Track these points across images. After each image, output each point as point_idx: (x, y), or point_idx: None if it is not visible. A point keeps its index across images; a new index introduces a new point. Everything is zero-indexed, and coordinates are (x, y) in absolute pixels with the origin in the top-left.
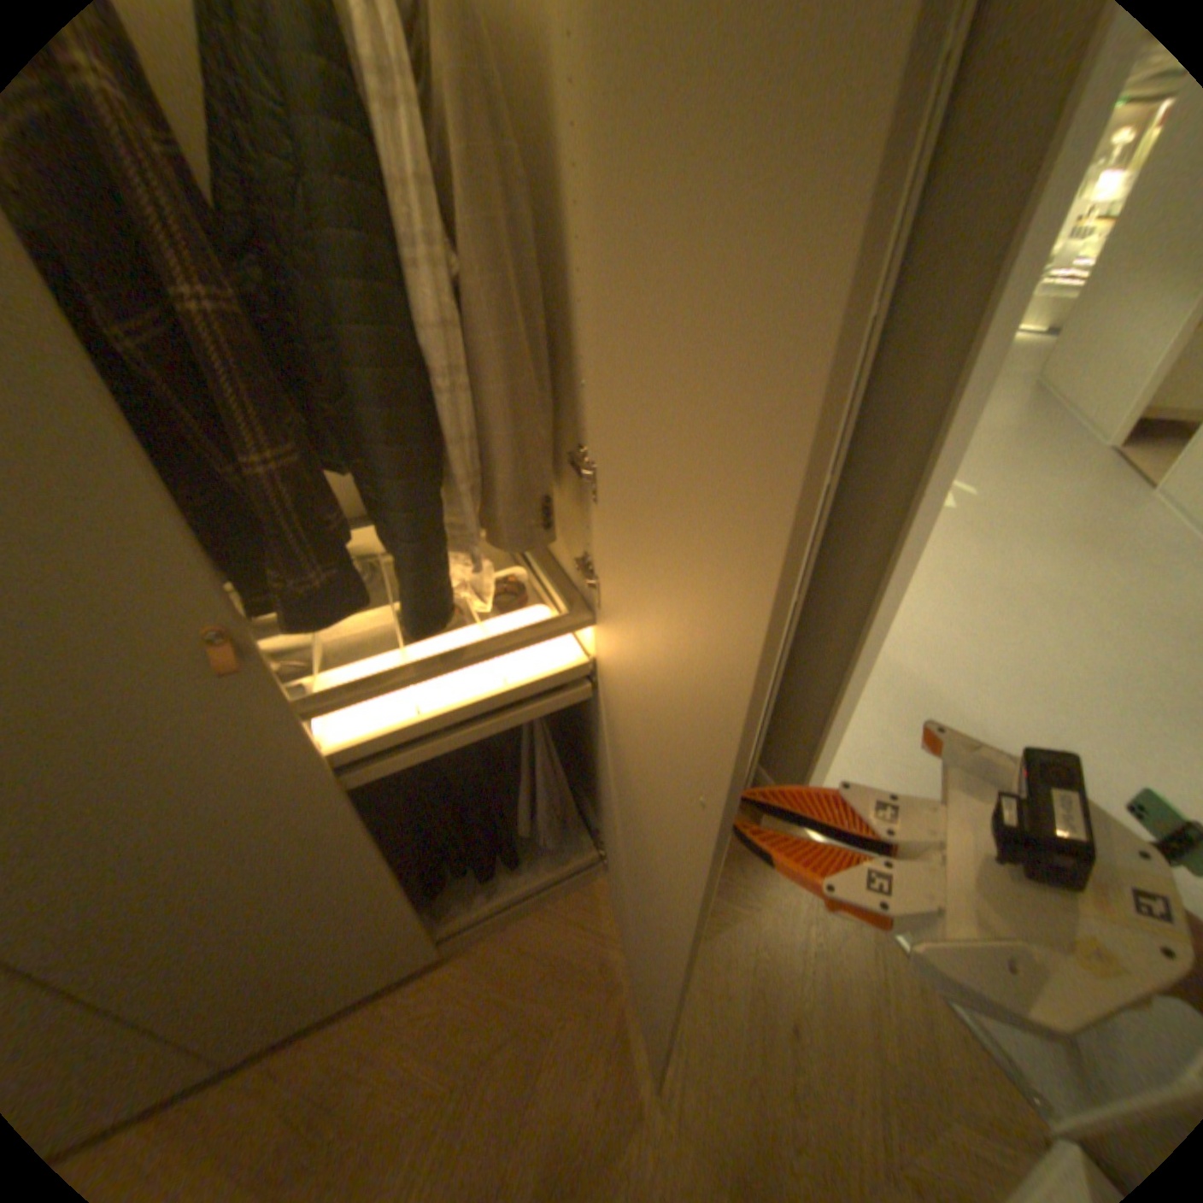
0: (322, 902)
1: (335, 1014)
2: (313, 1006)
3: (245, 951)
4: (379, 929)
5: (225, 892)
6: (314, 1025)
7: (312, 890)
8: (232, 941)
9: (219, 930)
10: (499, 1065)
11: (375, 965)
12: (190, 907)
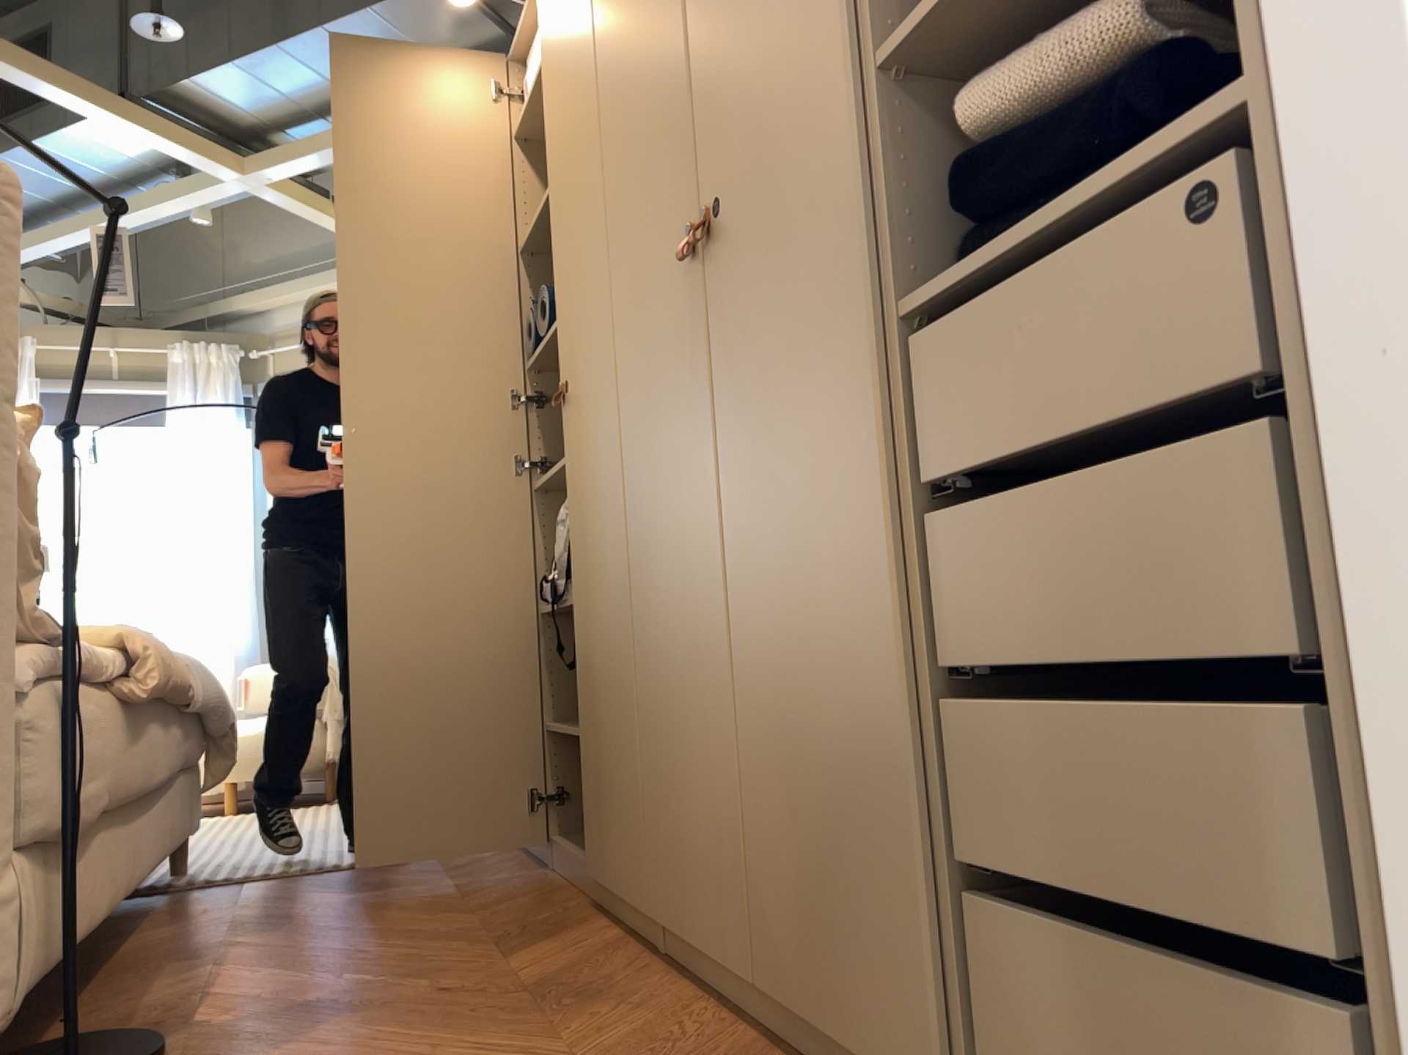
0: (699, 626)
1: (704, 947)
2: (685, 858)
3: (672, 658)
4: (718, 748)
5: (674, 544)
6: (694, 941)
7: (697, 596)
8: (671, 630)
9: (669, 603)
10: (607, 1053)
11: (714, 840)
12: (665, 548)
